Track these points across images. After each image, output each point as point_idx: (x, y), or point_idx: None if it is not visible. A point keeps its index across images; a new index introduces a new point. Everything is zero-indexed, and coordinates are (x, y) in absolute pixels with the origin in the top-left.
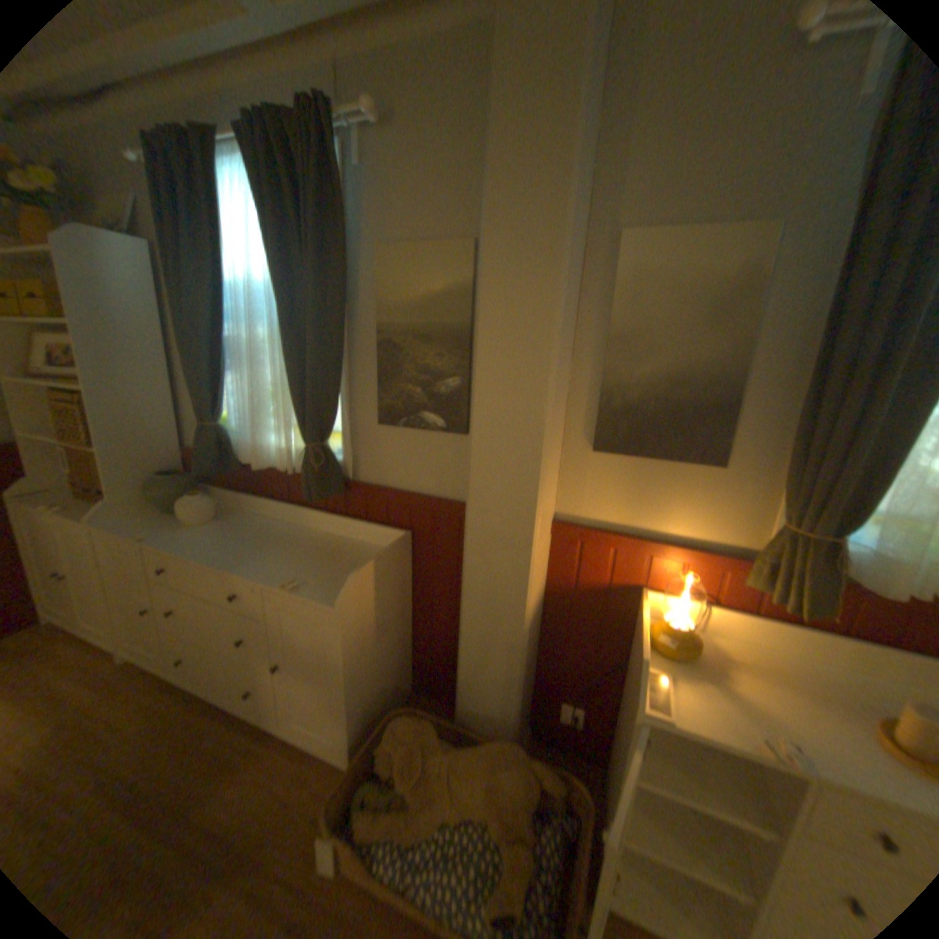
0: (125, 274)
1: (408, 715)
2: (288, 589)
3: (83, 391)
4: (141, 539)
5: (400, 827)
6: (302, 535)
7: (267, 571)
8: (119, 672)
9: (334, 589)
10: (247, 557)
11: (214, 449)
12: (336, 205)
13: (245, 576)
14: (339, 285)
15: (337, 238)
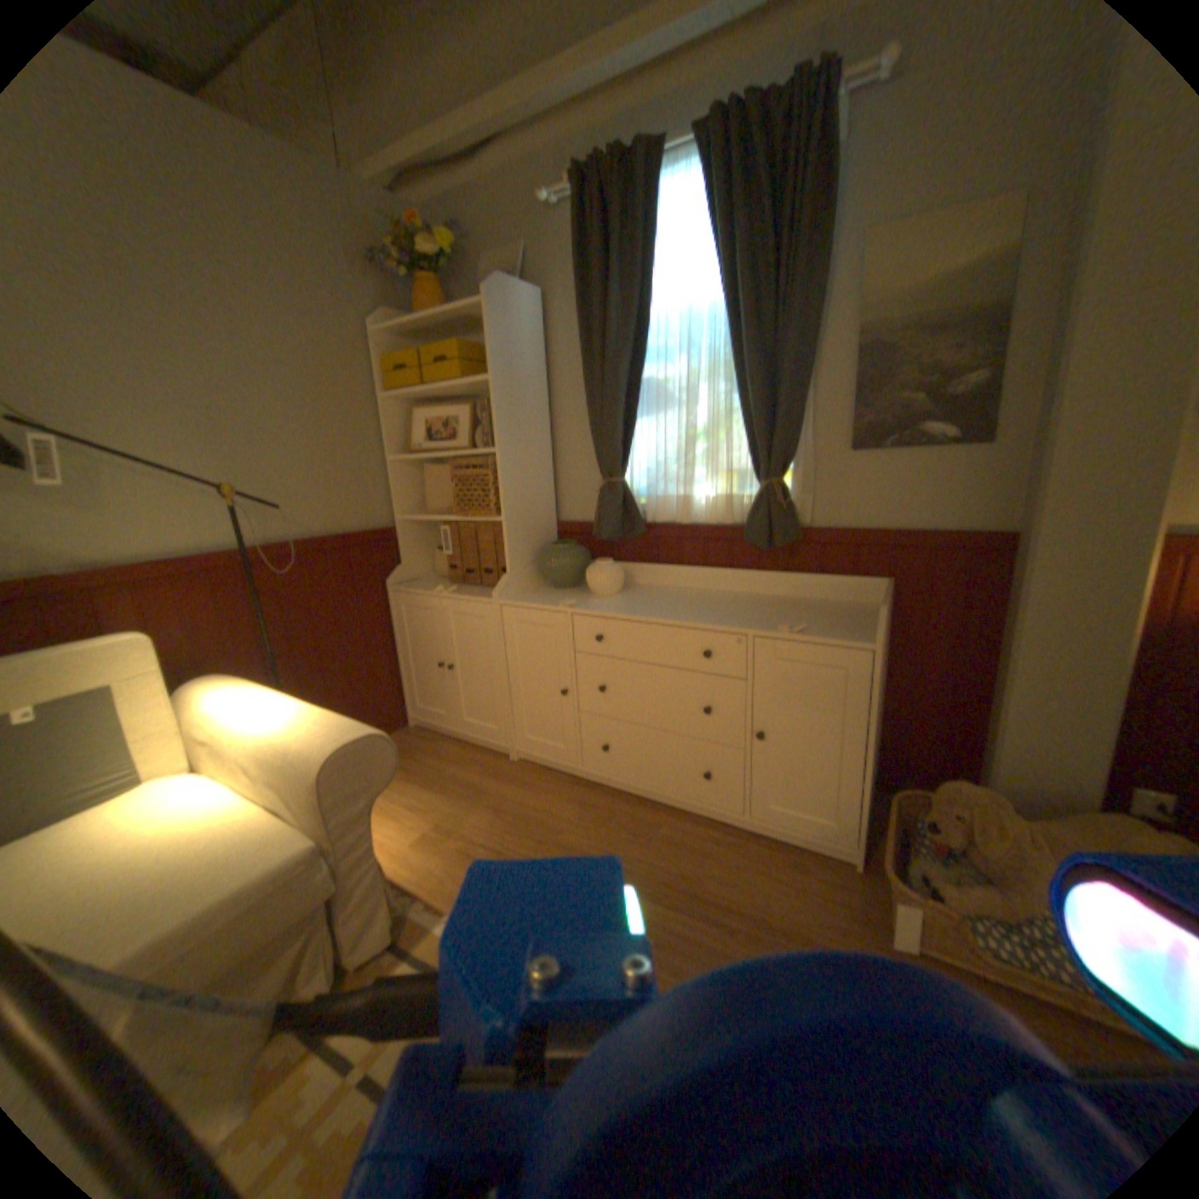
0: (527, 323)
1: (922, 794)
2: (792, 630)
3: (499, 449)
4: (575, 601)
5: (994, 897)
6: (737, 596)
7: (744, 620)
8: (519, 765)
9: (846, 630)
10: (704, 612)
11: (624, 507)
12: (831, 185)
13: (724, 625)
14: (822, 281)
15: (828, 224)
